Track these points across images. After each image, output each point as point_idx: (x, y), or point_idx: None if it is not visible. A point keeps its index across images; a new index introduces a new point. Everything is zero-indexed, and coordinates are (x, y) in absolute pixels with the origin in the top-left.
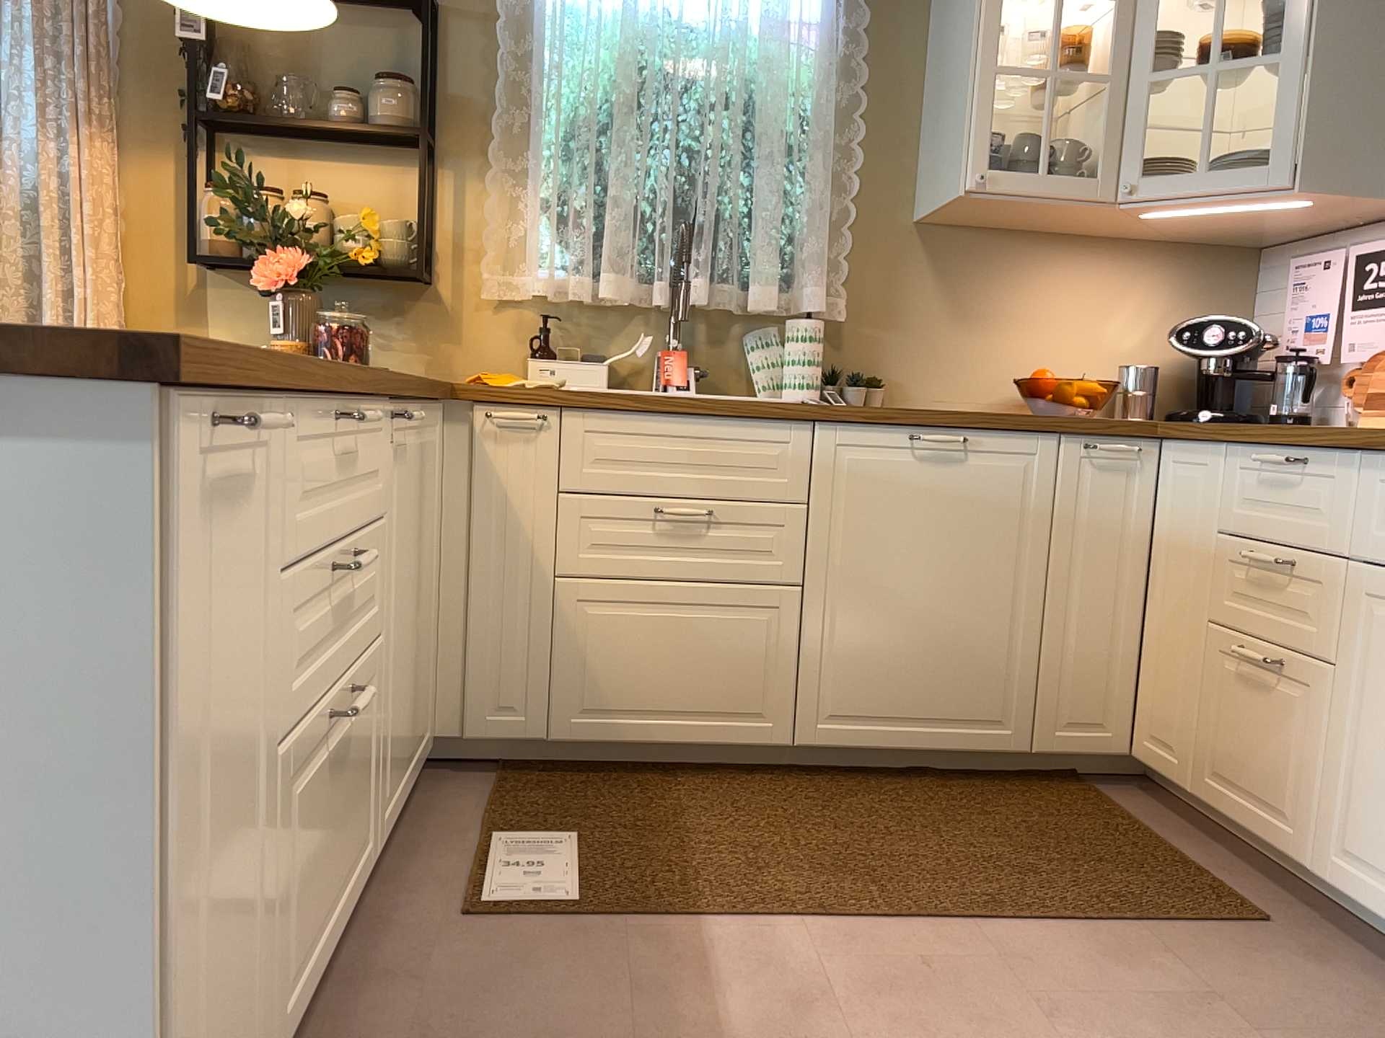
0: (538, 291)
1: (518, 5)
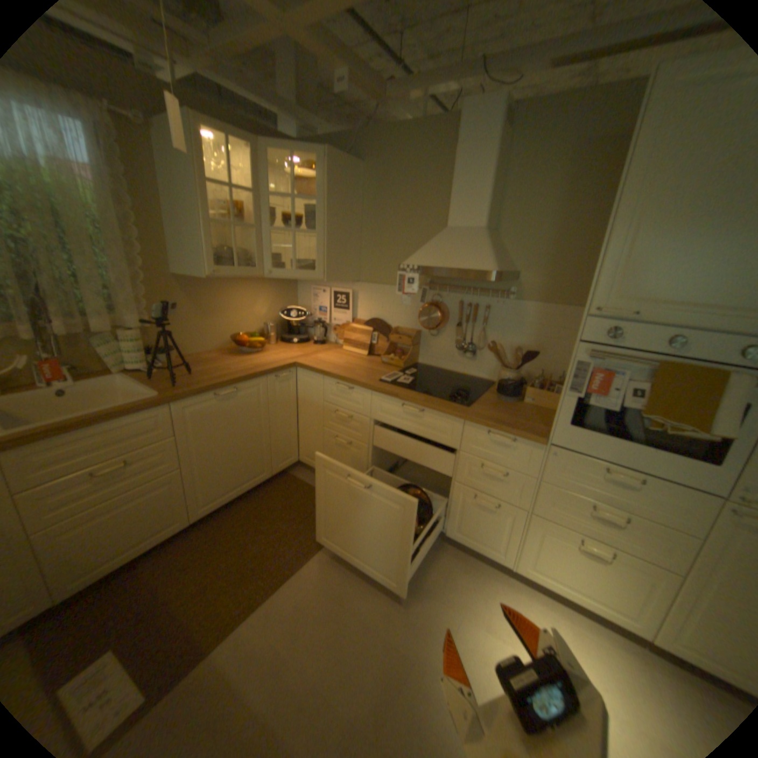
0: None
1: None
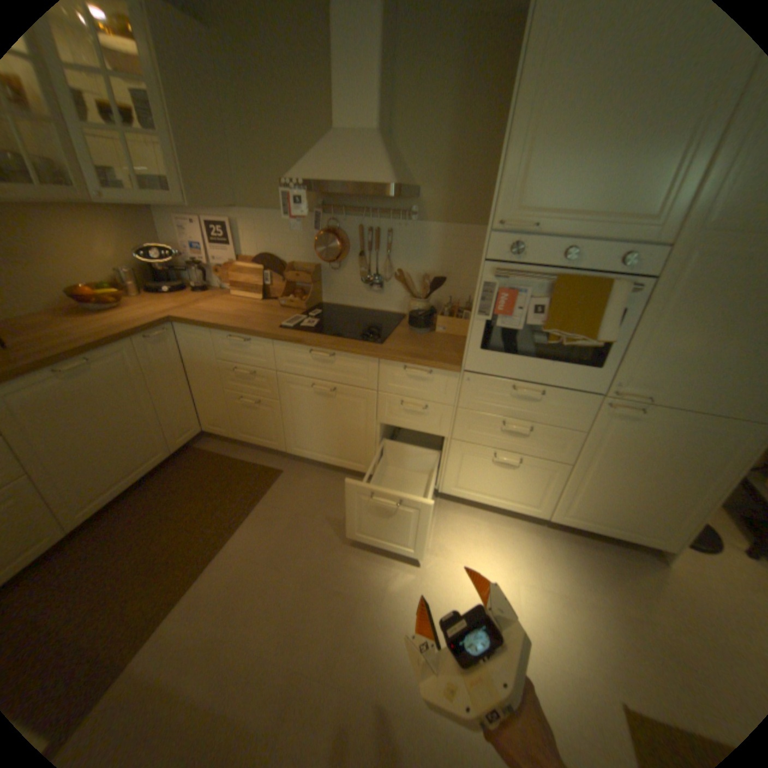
0: None
1: None
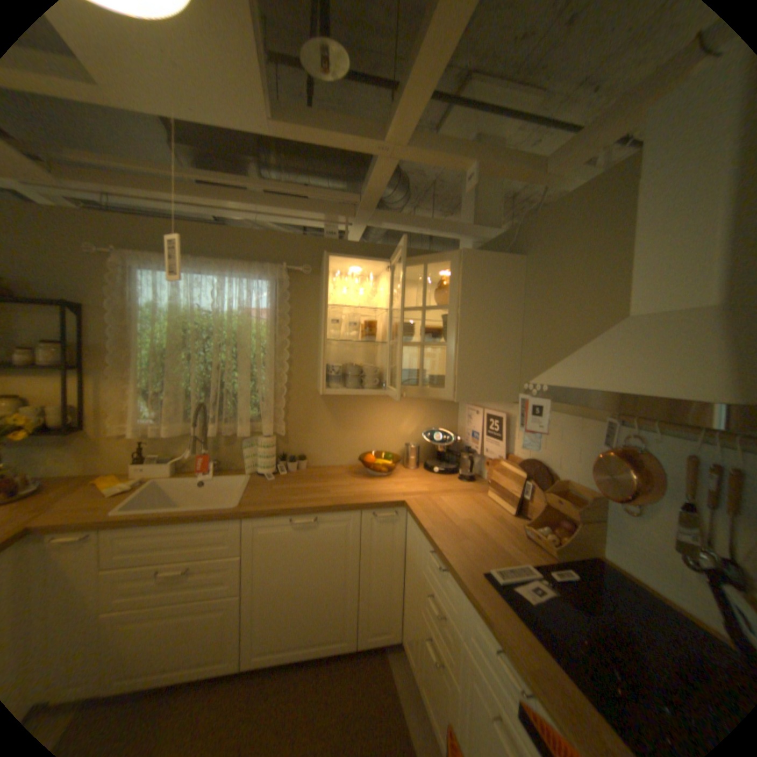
0: (129, 437)
1: (121, 303)
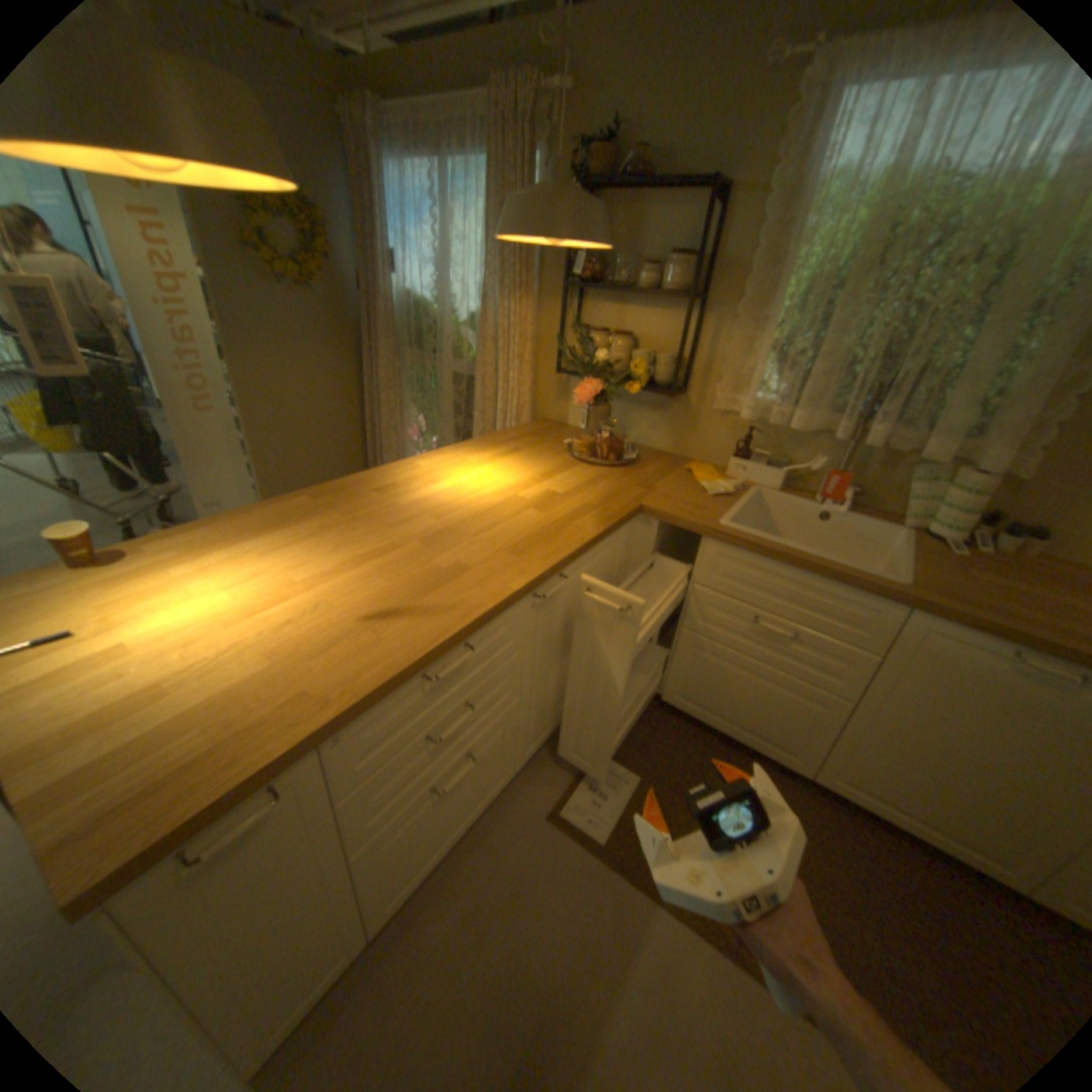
0: (745, 416)
1: (794, 172)
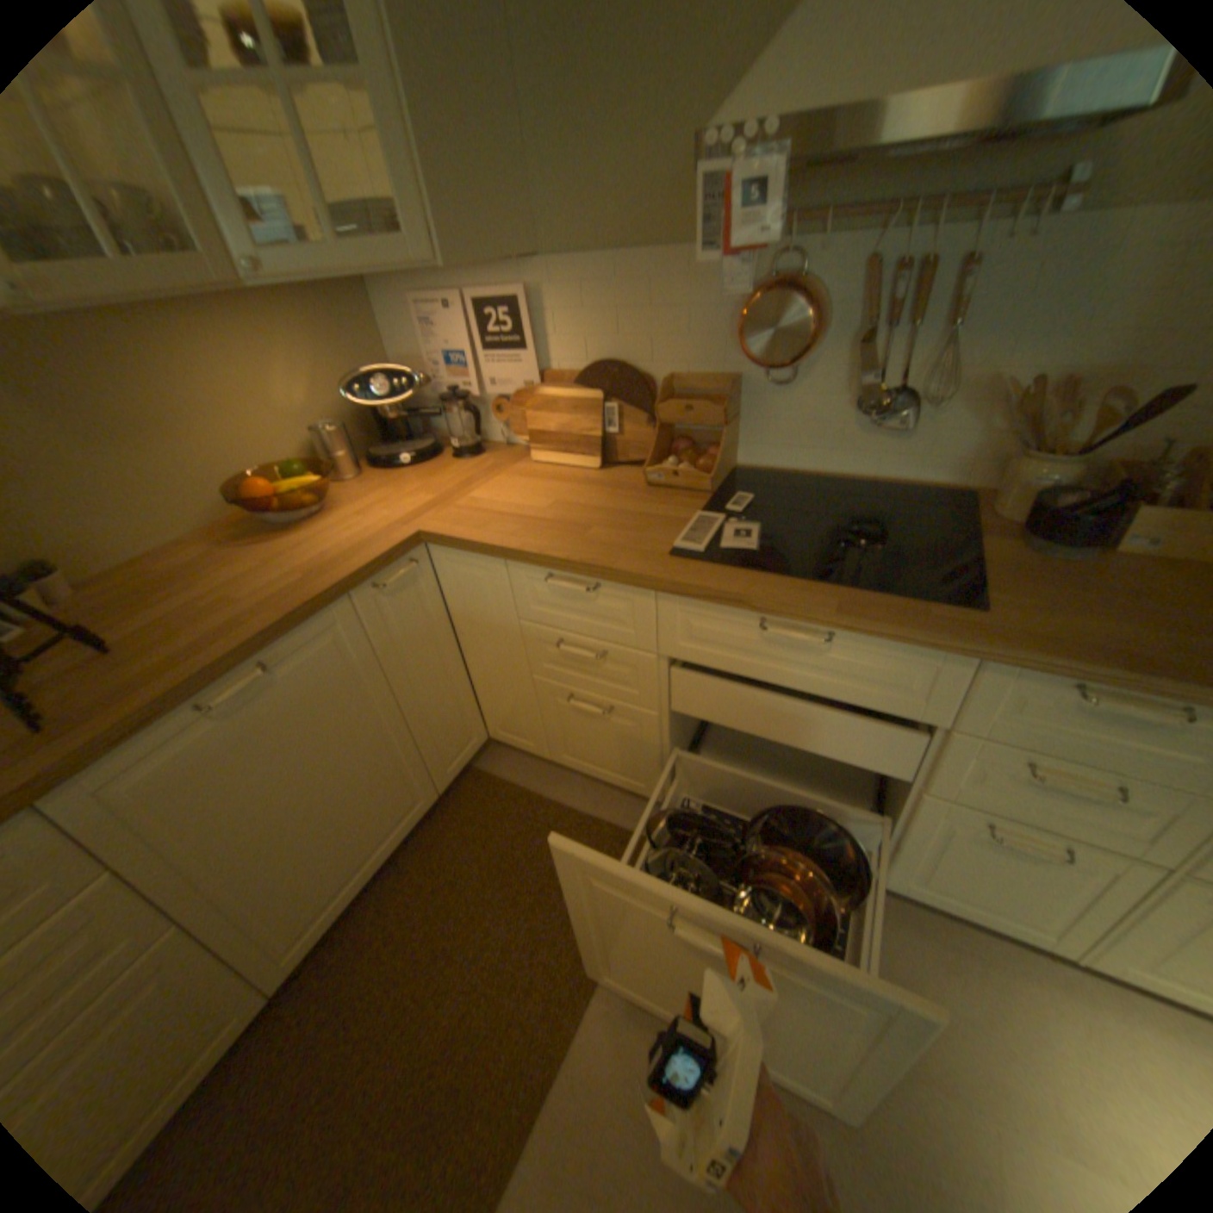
0: None
1: None
